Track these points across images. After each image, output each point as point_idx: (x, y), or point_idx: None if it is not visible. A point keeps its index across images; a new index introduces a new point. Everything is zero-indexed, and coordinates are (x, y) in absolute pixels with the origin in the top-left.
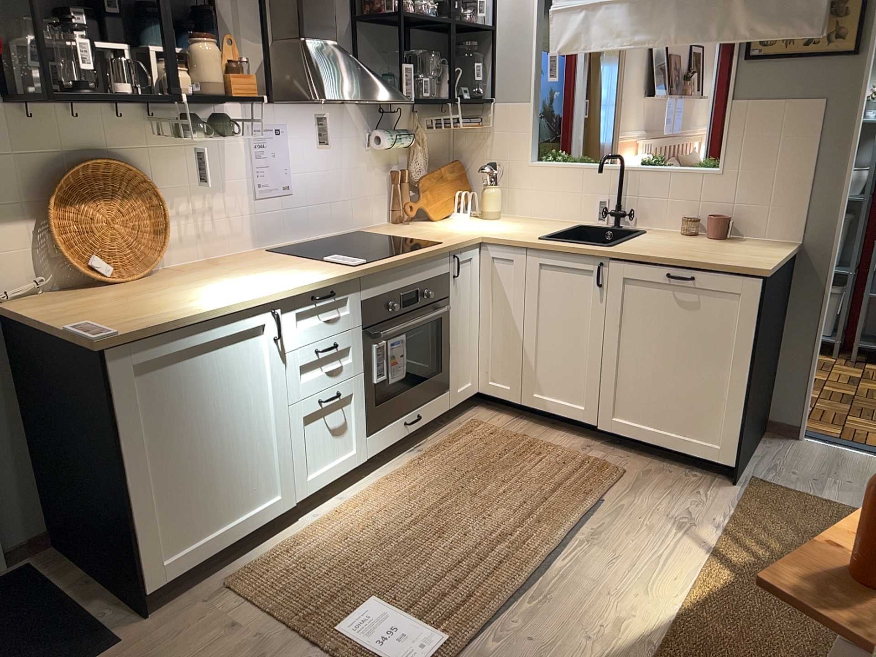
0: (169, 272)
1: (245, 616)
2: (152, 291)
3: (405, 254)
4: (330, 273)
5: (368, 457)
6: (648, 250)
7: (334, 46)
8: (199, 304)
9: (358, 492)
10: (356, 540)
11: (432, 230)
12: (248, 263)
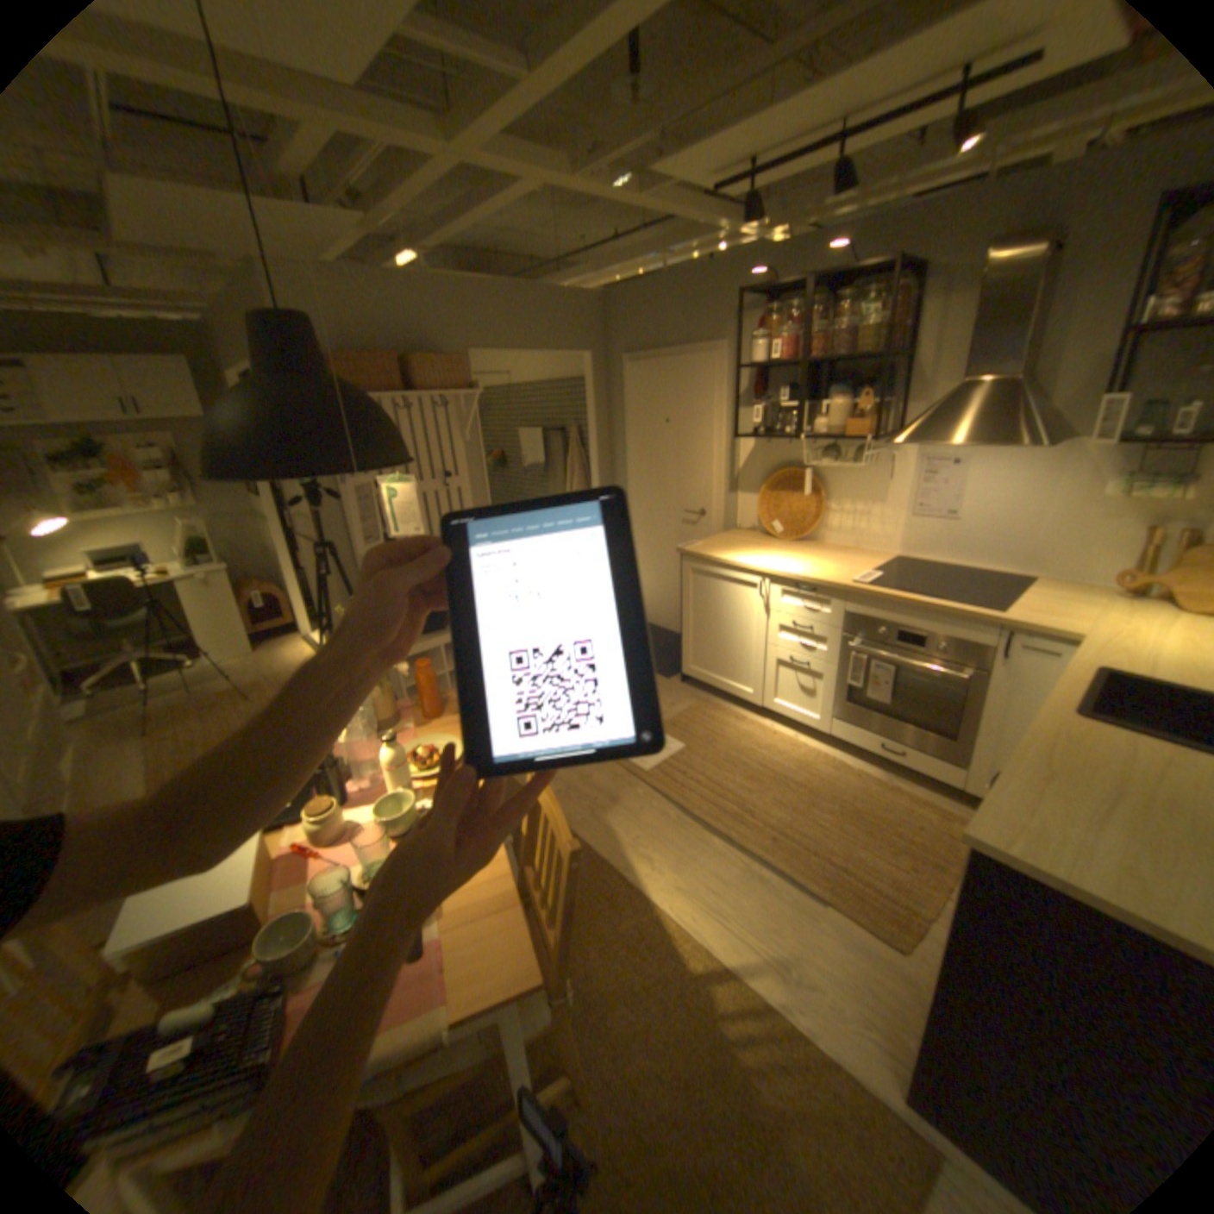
0: (812, 544)
1: (679, 707)
2: (766, 546)
3: (920, 597)
4: (824, 577)
5: (830, 733)
6: (1083, 747)
7: (1016, 380)
8: (738, 556)
9: (807, 743)
10: (742, 740)
11: (1100, 610)
12: (851, 556)
